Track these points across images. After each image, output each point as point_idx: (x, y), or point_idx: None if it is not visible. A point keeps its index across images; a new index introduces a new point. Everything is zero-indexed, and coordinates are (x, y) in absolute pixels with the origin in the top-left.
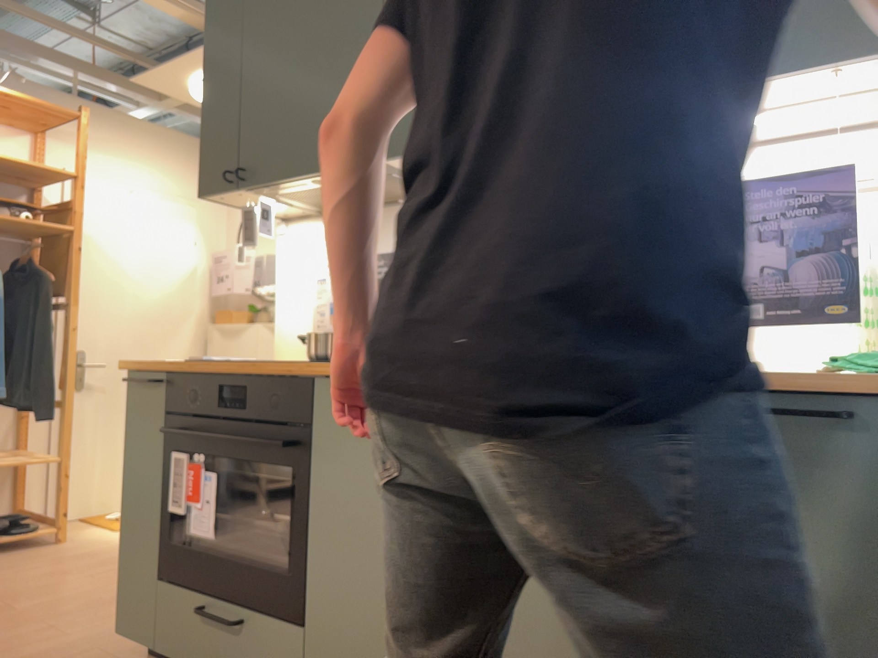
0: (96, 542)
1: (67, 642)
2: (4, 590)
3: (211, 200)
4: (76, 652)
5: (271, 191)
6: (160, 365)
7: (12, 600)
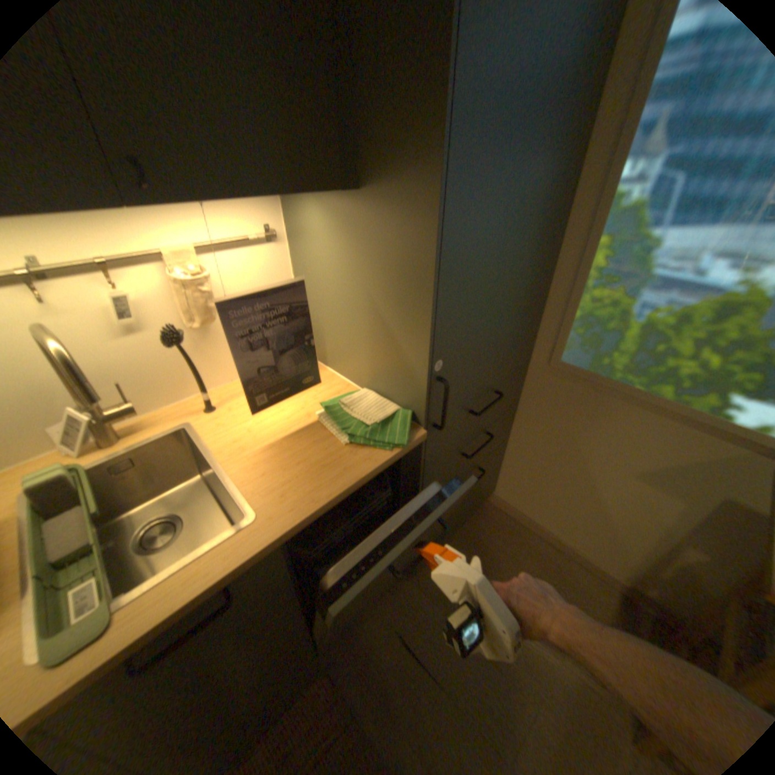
0: None
1: None
2: None
3: None
4: None
5: None
6: None
7: None
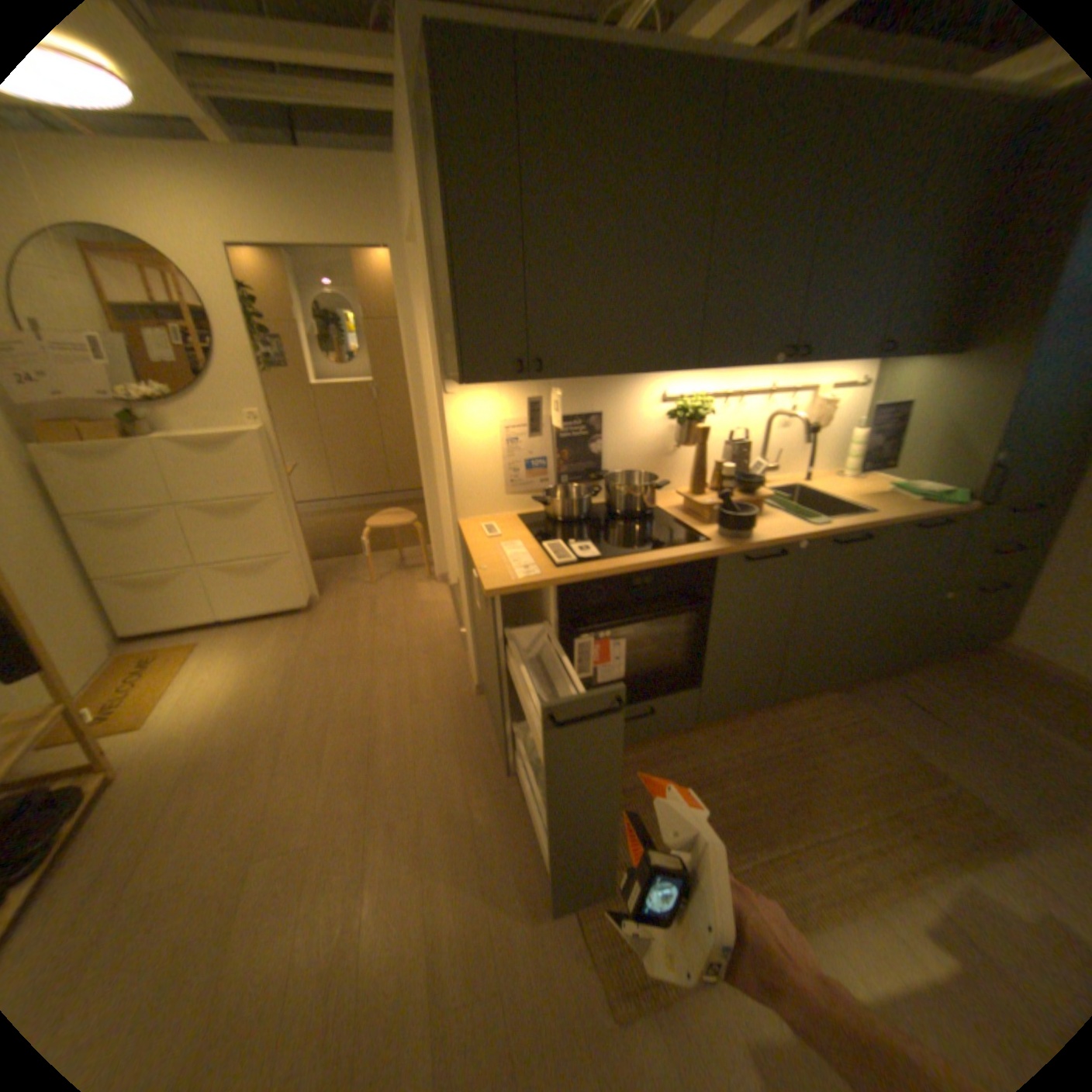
0: (158, 751)
1: (431, 815)
2: (229, 849)
3: (464, 384)
4: (458, 812)
5: (551, 379)
6: (556, 581)
7: (272, 844)
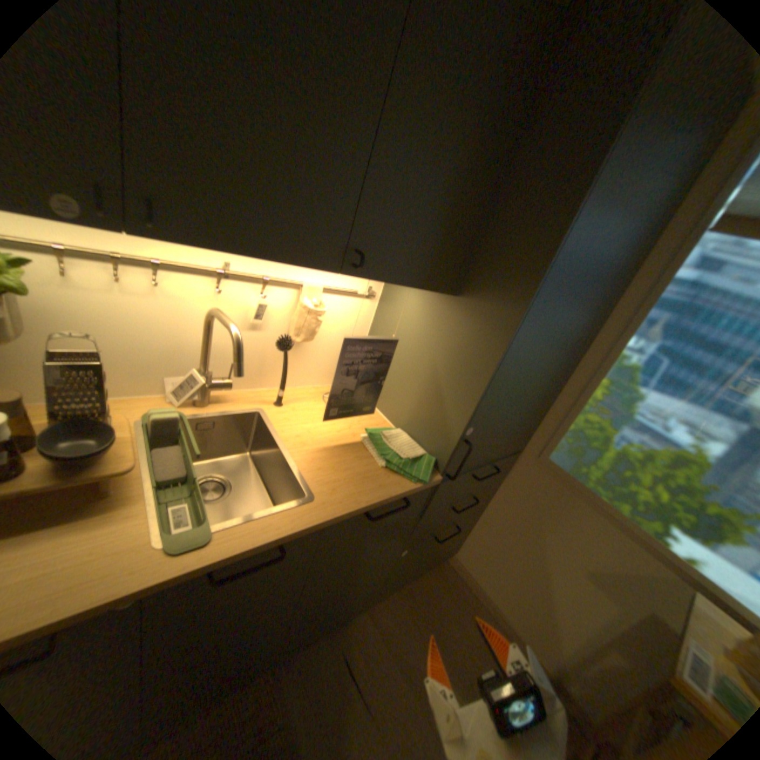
0: None
1: None
2: None
3: None
4: None
5: None
6: None
7: None
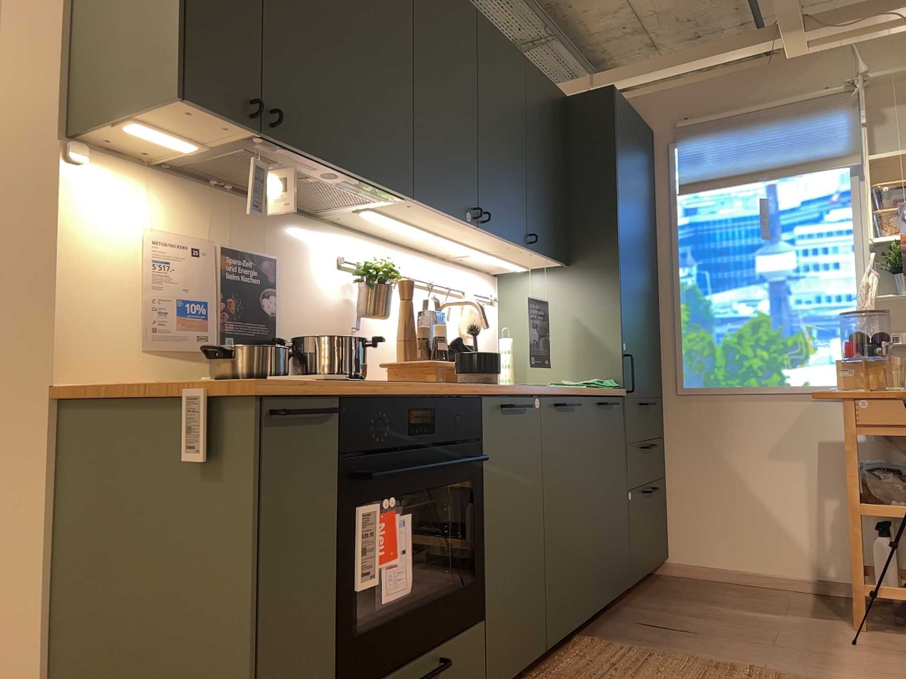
0: None
1: None
2: None
3: (177, 106)
4: None
5: (274, 152)
6: (341, 388)
7: None
